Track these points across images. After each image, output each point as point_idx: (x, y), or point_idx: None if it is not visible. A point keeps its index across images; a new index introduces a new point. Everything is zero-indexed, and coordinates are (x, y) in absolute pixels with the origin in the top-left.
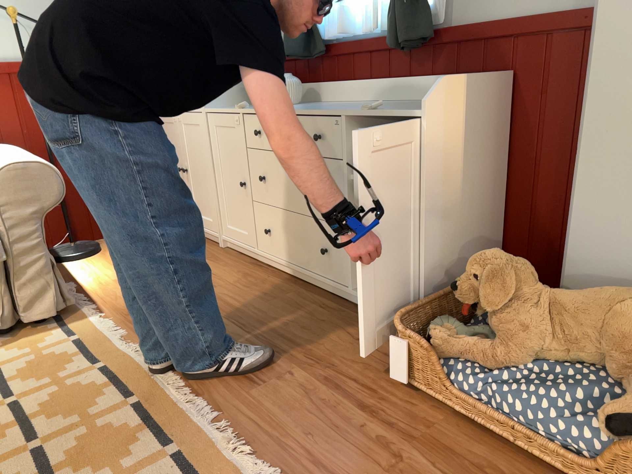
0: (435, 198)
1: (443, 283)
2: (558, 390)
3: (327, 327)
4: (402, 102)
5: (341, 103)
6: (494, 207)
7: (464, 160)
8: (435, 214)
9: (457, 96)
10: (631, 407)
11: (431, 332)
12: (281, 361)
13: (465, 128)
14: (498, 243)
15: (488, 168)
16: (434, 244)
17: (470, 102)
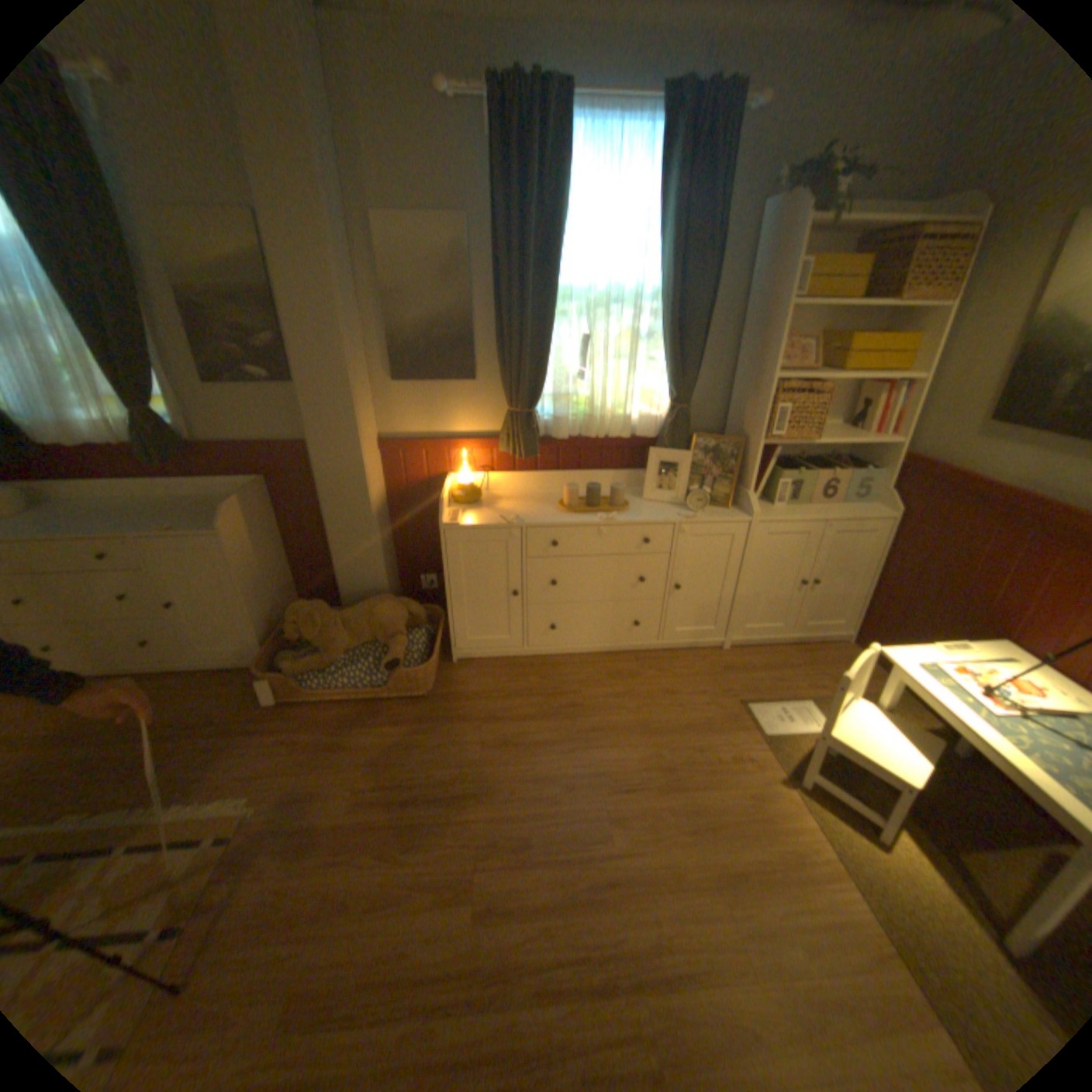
0: (244, 581)
1: (267, 629)
2: (360, 664)
3: (182, 701)
4: (170, 501)
5: (89, 505)
6: (281, 564)
7: (253, 547)
8: (247, 591)
9: (235, 511)
10: (392, 655)
11: (279, 668)
12: (161, 746)
13: (247, 527)
14: (292, 584)
15: (270, 542)
16: (253, 609)
17: (239, 501)
